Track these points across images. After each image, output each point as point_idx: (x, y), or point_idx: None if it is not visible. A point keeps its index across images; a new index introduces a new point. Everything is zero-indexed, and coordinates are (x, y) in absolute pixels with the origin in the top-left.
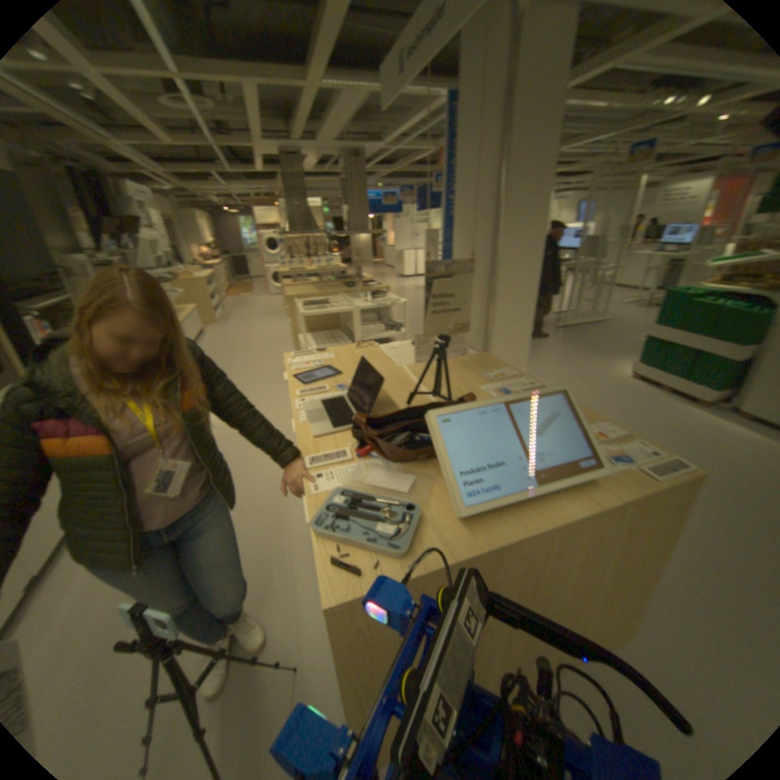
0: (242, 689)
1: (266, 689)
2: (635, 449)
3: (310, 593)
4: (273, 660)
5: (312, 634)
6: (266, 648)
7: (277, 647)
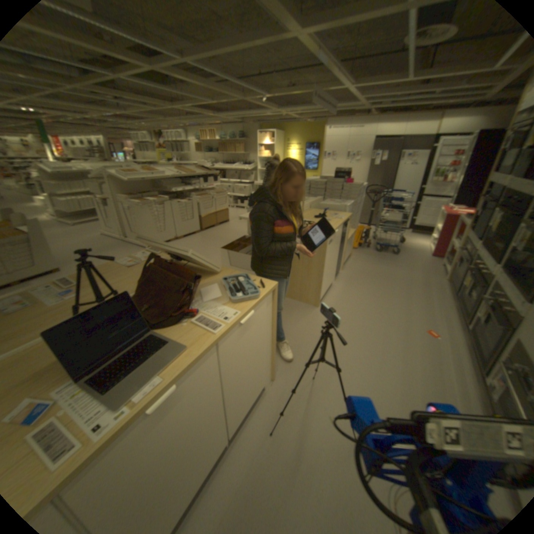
0: (297, 458)
1: (286, 445)
2: (137, 258)
3: (223, 482)
4: (274, 457)
5: (247, 448)
6: (274, 471)
7: (268, 463)
